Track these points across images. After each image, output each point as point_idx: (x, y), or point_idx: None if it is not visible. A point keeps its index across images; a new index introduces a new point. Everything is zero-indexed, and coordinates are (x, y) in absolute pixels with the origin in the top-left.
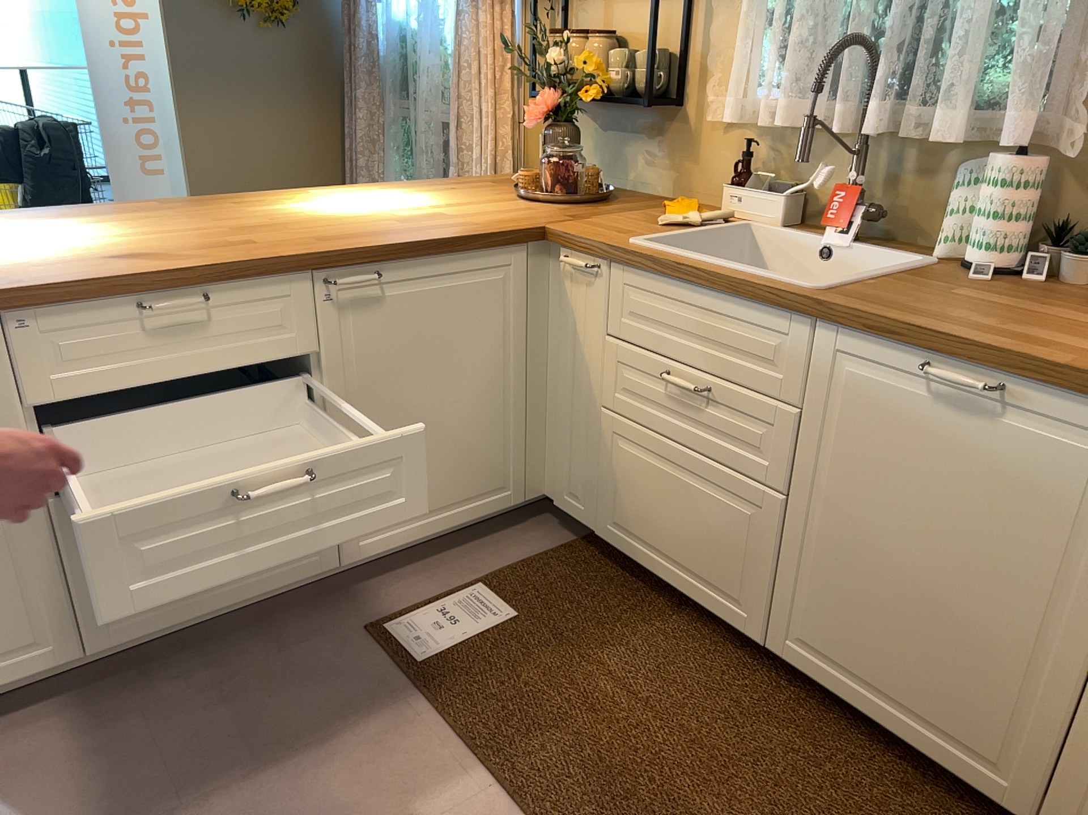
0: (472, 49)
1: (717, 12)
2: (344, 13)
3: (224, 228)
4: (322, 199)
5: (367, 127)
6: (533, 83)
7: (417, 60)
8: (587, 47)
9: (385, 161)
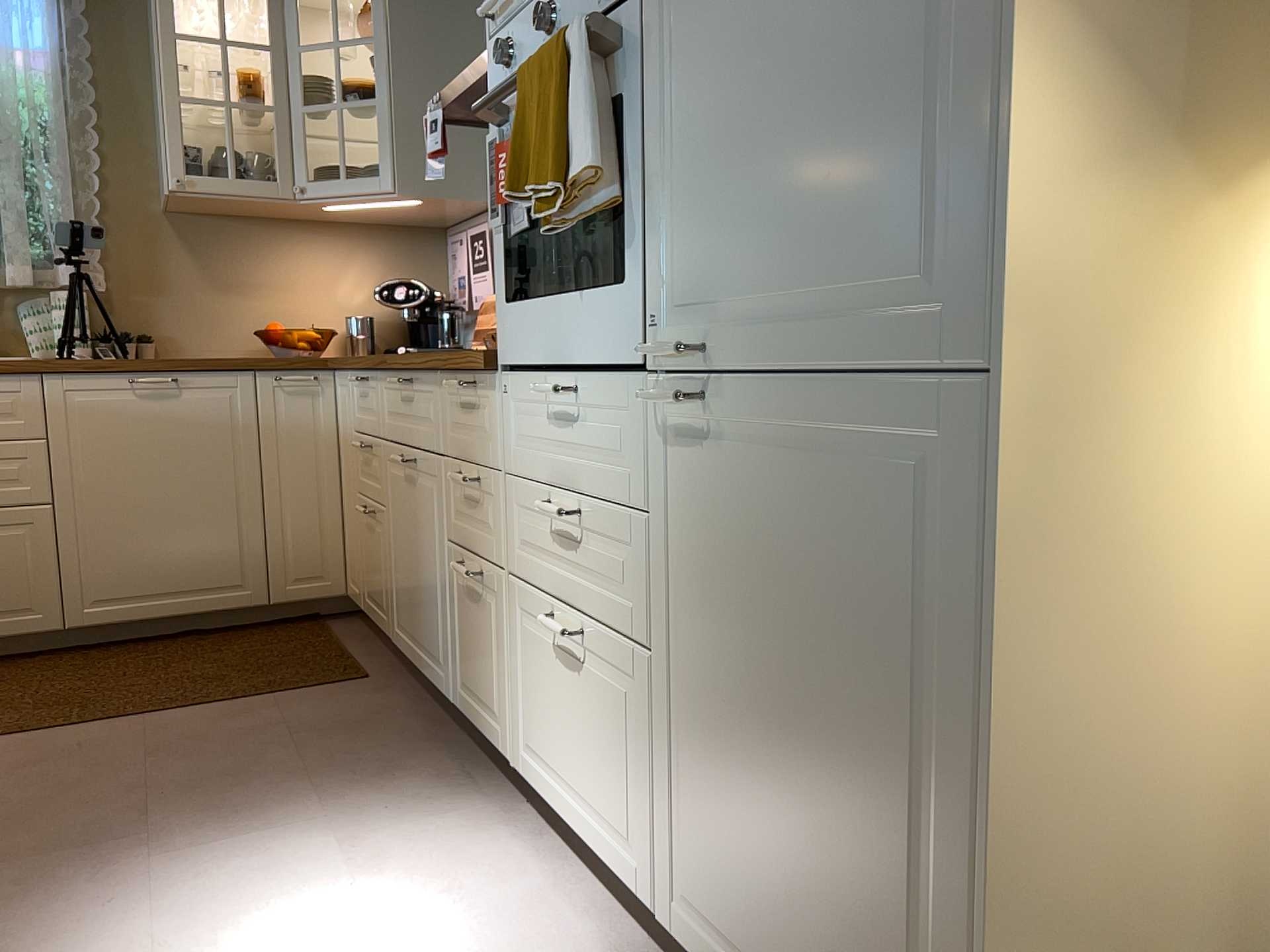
0: None
1: None
2: None
3: None
4: None
5: None
6: None
7: None
8: None
9: None
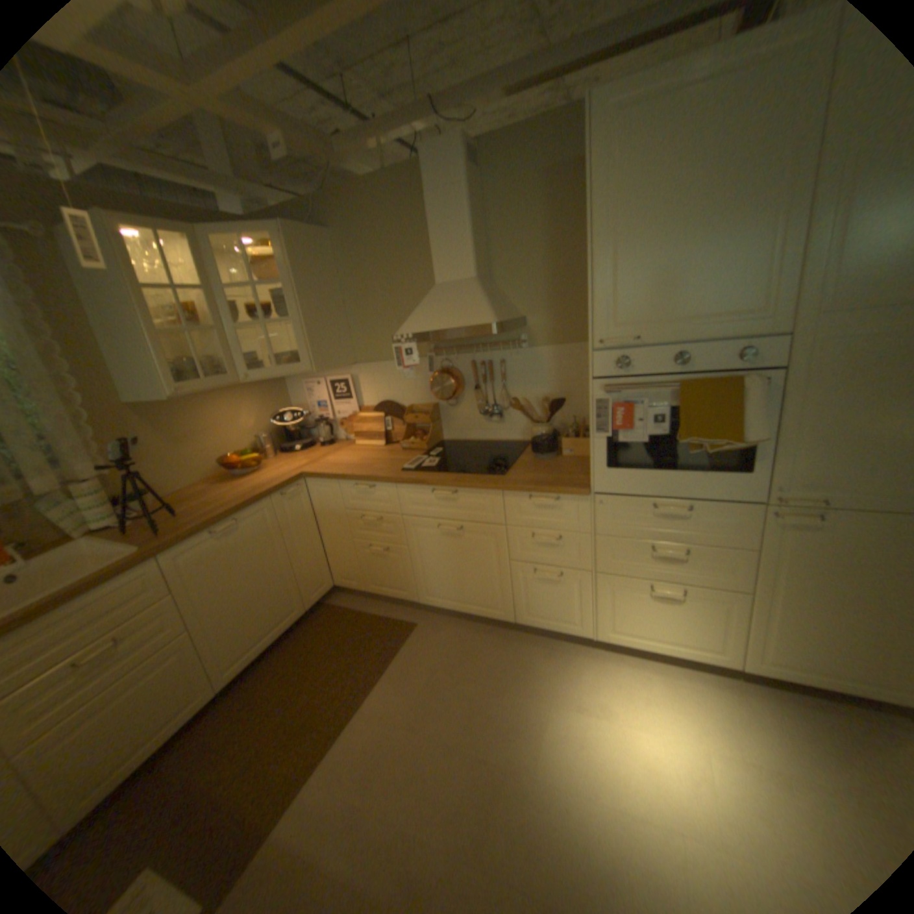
0: None
1: None
2: None
3: None
4: None
5: None
6: None
7: None
8: None
9: None
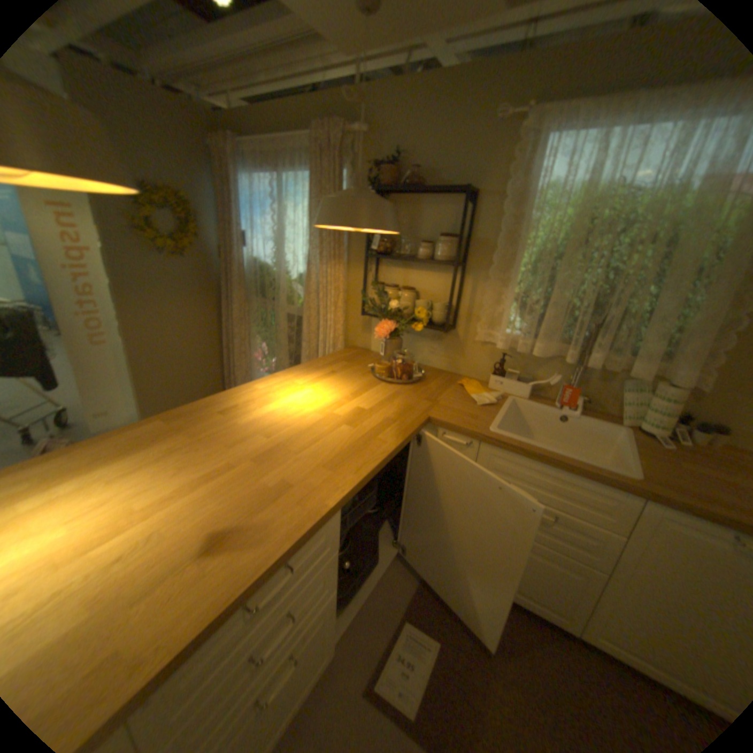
0: (319, 284)
1: (488, 289)
2: (215, 247)
3: (243, 459)
4: (271, 397)
5: (237, 313)
6: (376, 314)
7: (271, 280)
8: (401, 294)
9: (249, 329)
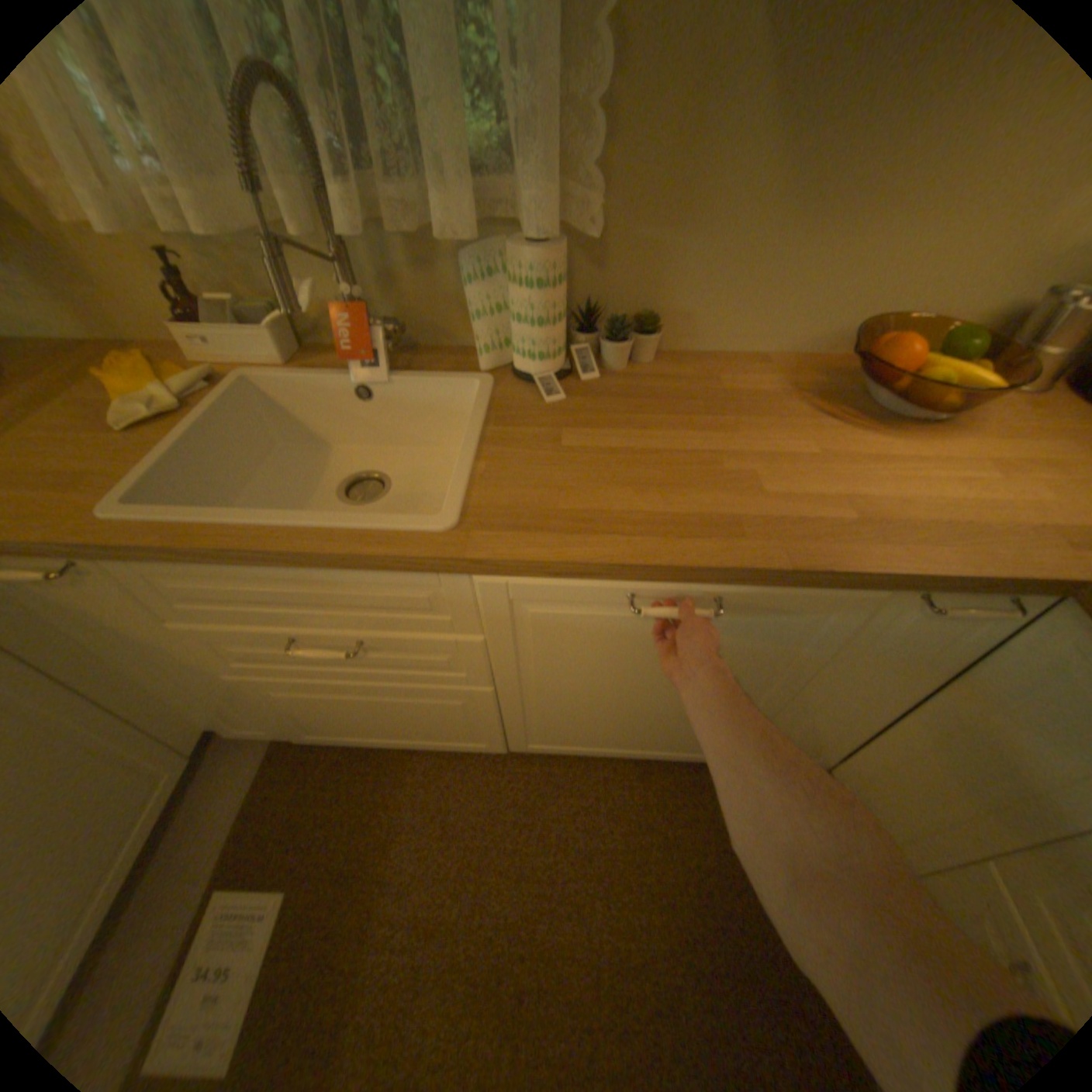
0: None
1: None
2: None
3: None
4: None
5: None
6: None
7: None
8: None
9: None
